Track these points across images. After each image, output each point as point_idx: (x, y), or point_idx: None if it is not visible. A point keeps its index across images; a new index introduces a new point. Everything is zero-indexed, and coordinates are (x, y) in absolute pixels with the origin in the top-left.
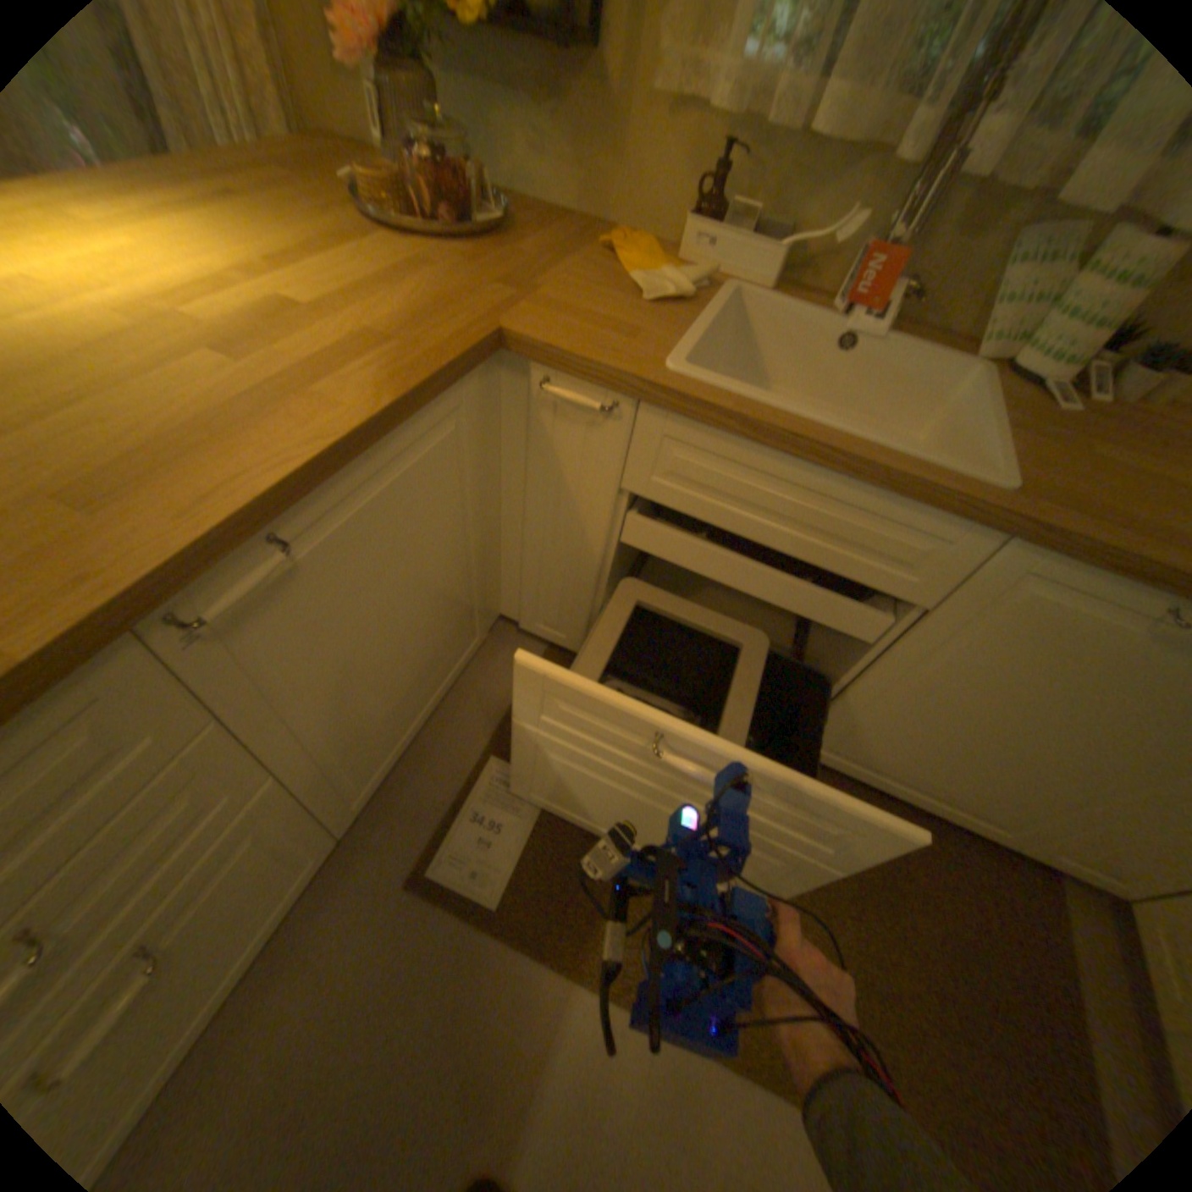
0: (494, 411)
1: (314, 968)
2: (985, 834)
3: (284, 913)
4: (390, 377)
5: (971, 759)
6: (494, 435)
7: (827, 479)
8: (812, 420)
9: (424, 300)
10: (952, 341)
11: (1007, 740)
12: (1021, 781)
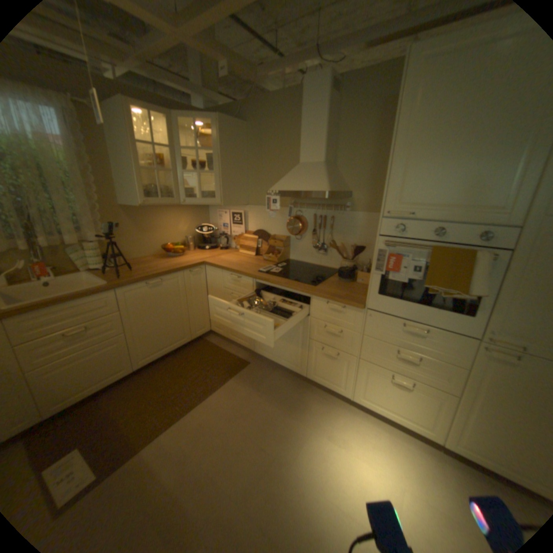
0: None
1: None
2: (182, 343)
3: None
4: None
5: (159, 331)
6: None
7: (70, 304)
8: (54, 297)
9: None
10: (71, 273)
11: (158, 322)
12: (170, 326)
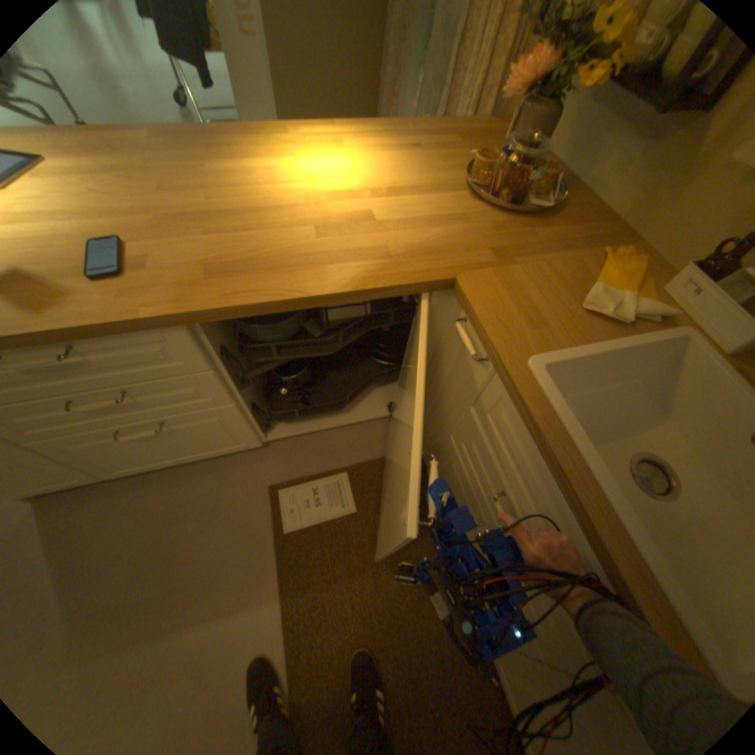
0: (440, 317)
1: (223, 482)
2: None
3: (226, 453)
4: (364, 277)
5: None
6: (436, 328)
7: (575, 519)
8: (593, 472)
9: (437, 241)
10: None
11: None
12: None
